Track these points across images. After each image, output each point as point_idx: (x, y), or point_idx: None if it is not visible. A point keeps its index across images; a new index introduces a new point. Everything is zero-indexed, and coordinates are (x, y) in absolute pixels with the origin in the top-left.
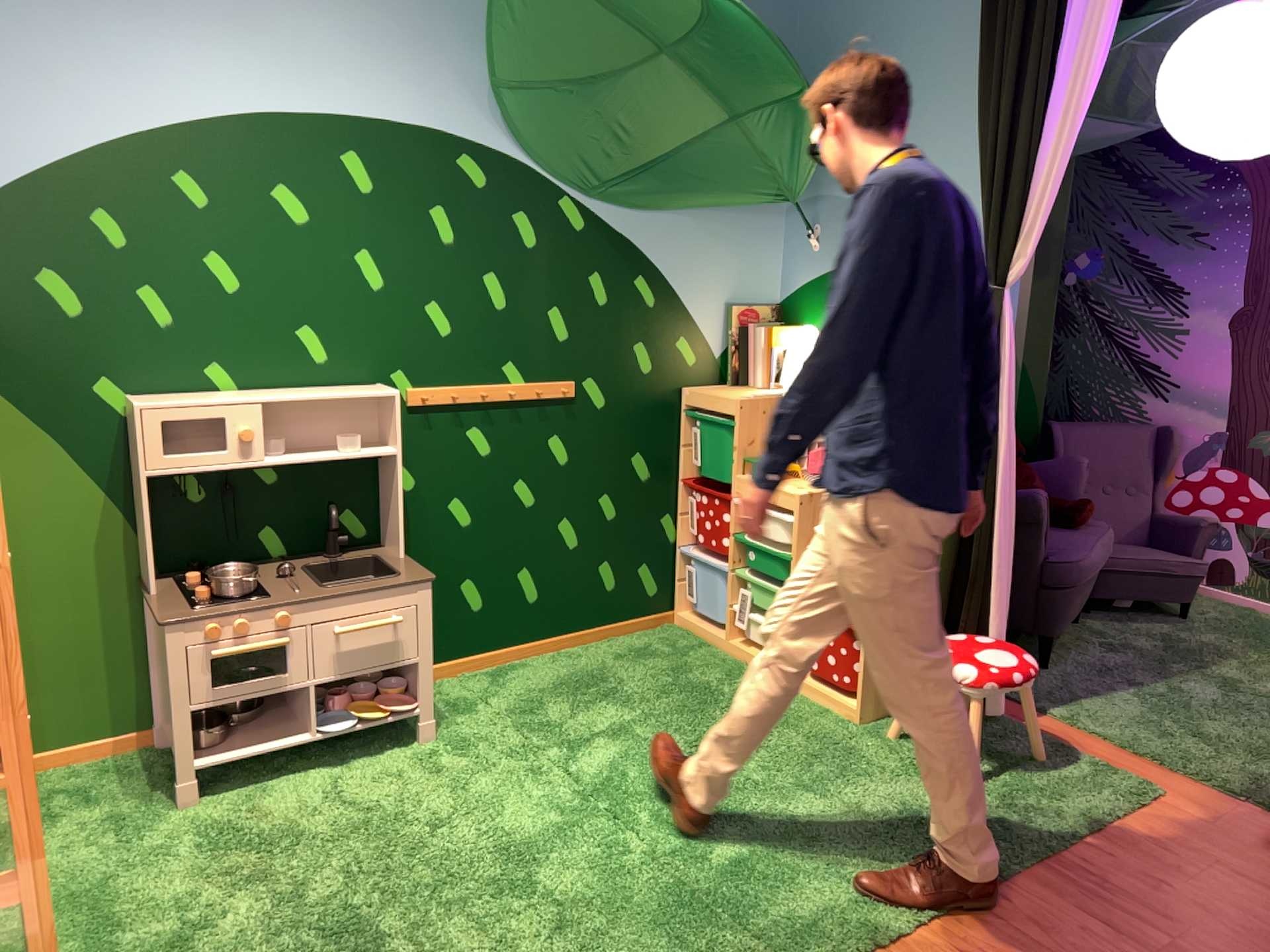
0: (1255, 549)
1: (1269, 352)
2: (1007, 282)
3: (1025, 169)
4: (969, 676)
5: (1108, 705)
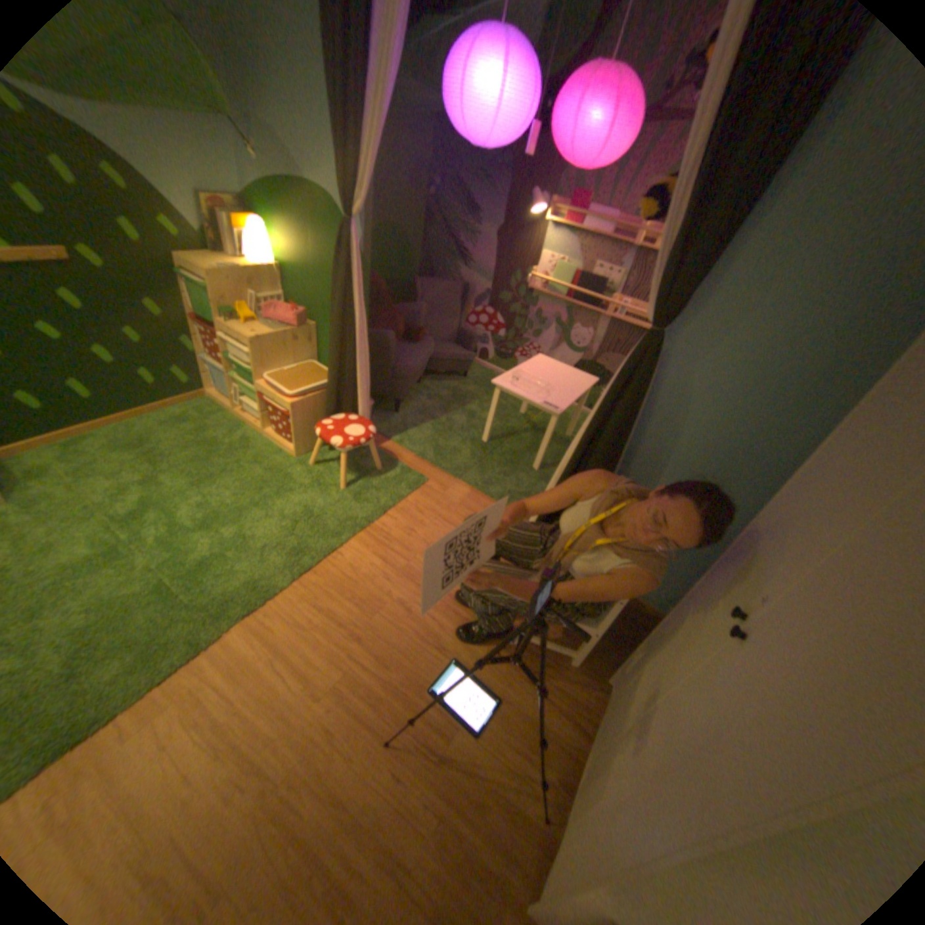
0: (497, 347)
1: (513, 253)
2: (353, 217)
3: (355, 135)
4: (337, 445)
5: (418, 434)
